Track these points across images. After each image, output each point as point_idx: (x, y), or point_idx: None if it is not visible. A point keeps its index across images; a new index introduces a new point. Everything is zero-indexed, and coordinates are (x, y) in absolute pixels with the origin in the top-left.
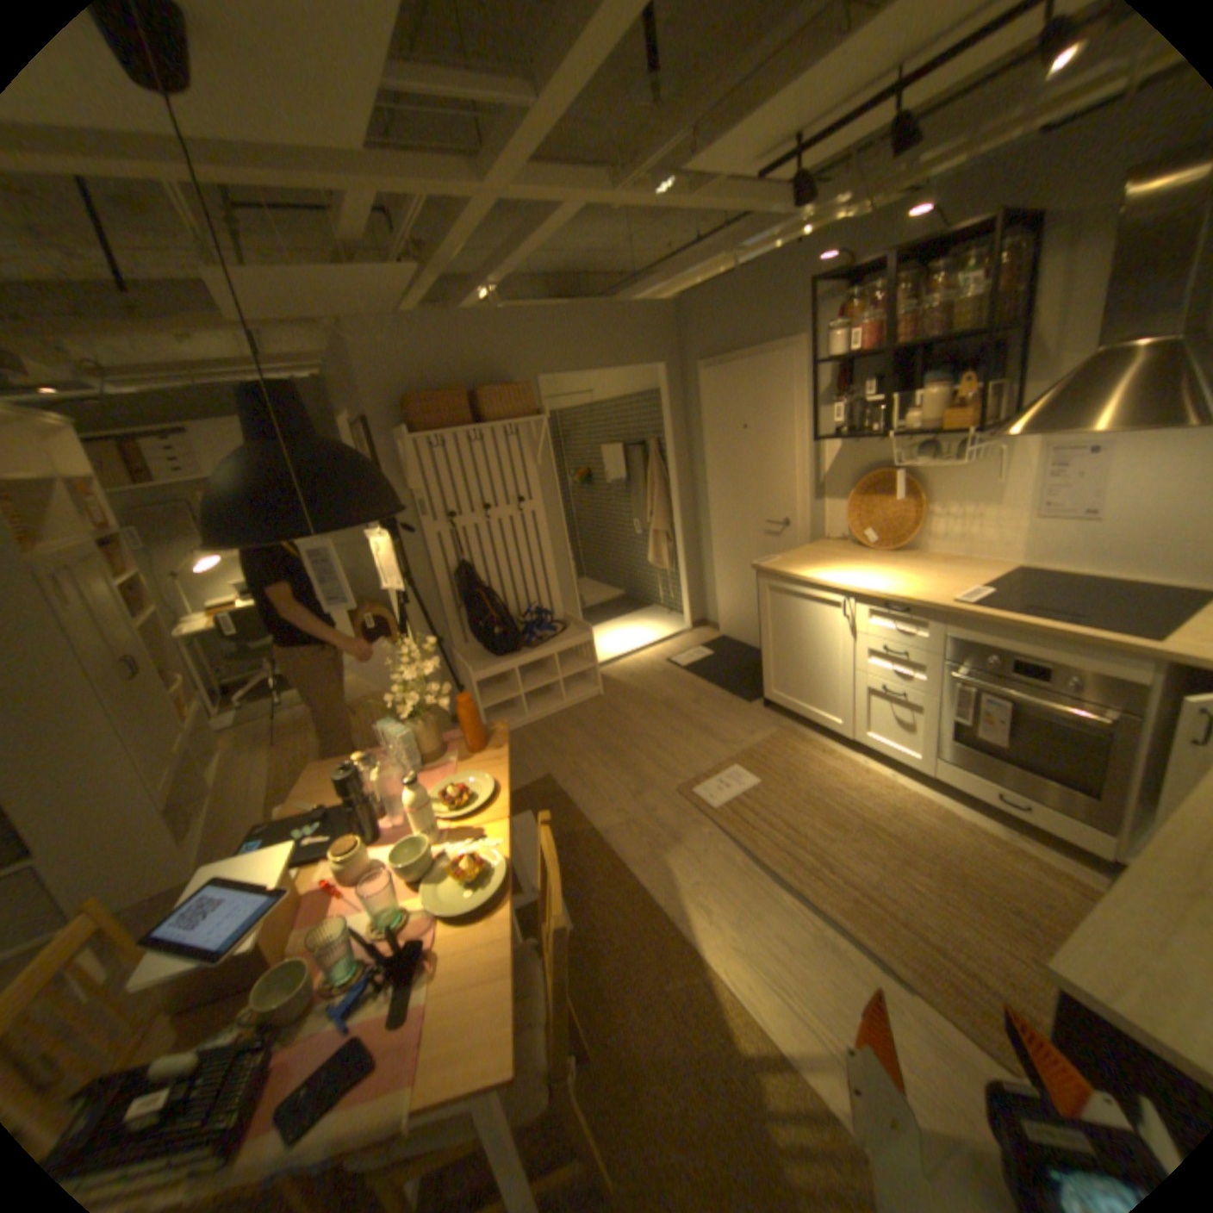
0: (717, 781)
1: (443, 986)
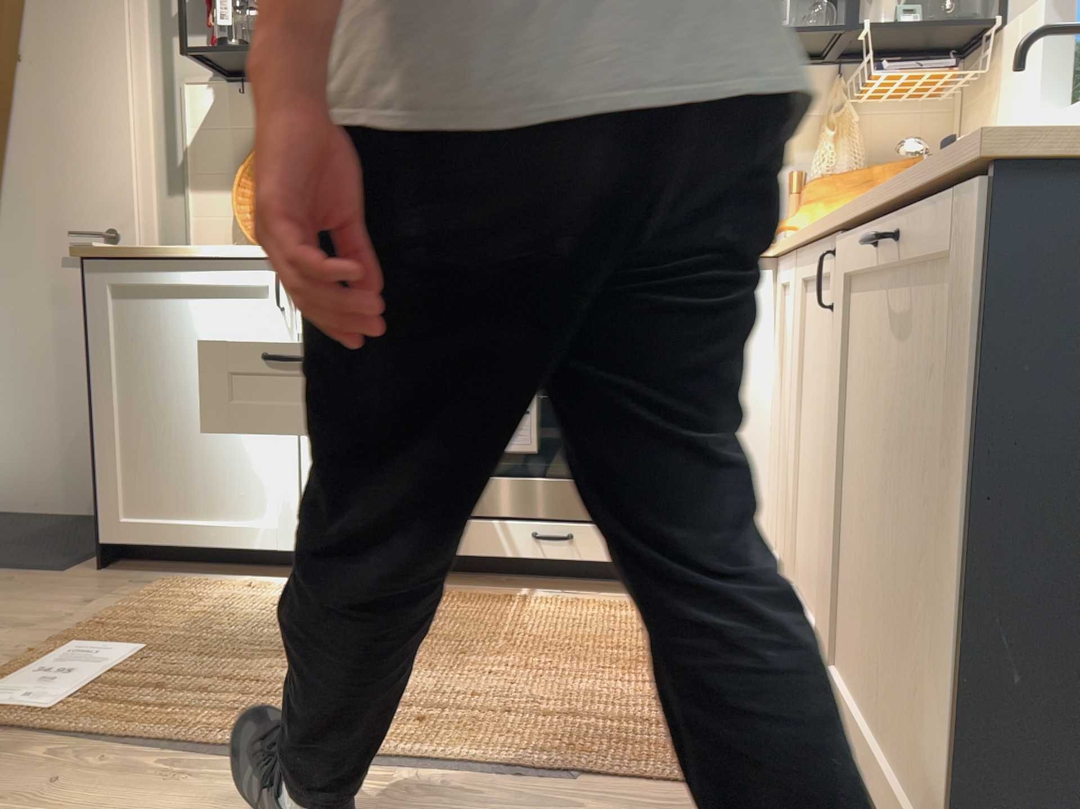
0: (35, 678)
1: None
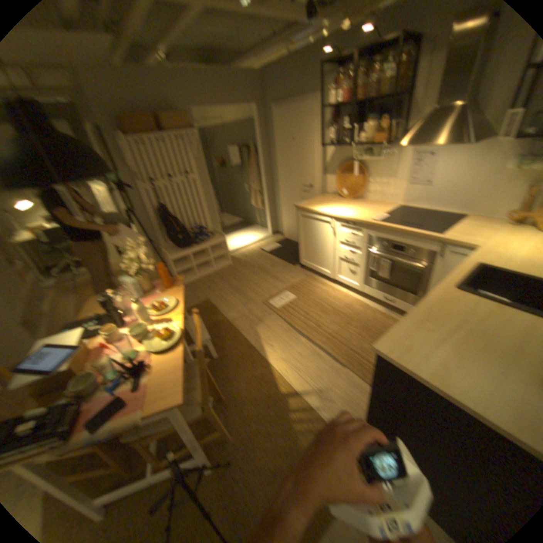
0: (279, 298)
1: (155, 376)
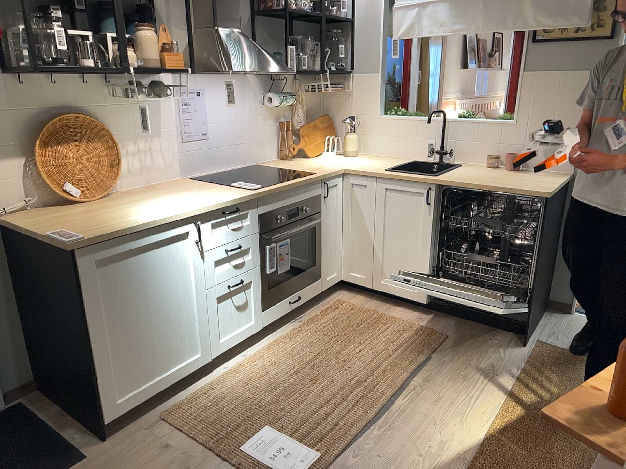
0: (273, 461)
1: None
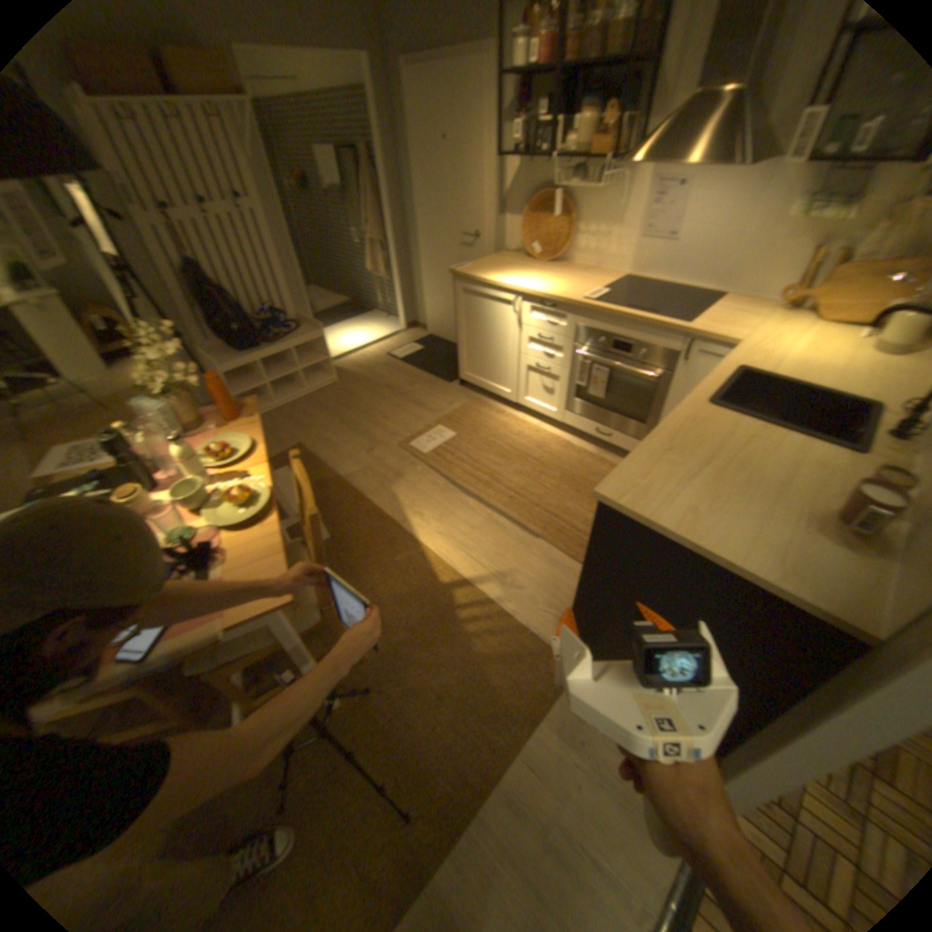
0: (425, 437)
1: (232, 563)
